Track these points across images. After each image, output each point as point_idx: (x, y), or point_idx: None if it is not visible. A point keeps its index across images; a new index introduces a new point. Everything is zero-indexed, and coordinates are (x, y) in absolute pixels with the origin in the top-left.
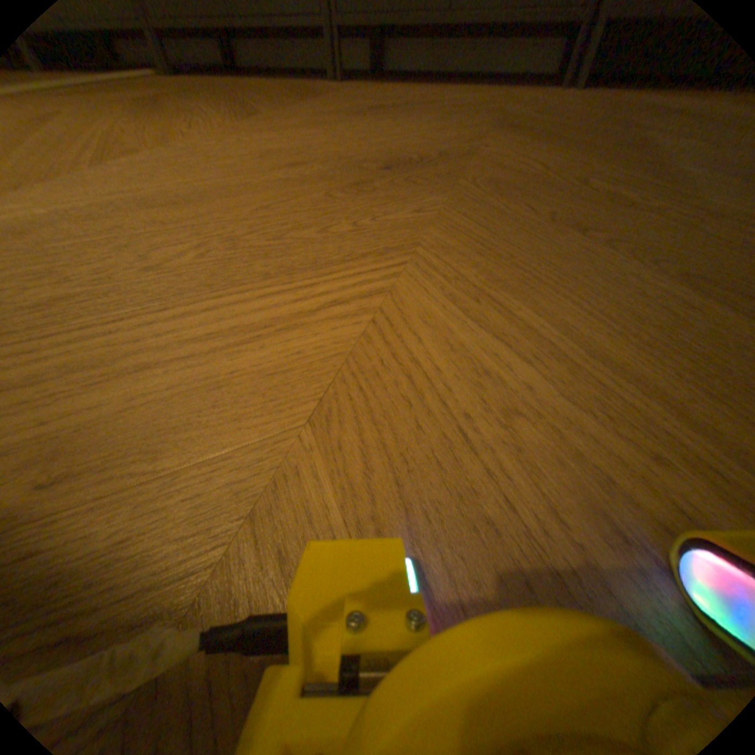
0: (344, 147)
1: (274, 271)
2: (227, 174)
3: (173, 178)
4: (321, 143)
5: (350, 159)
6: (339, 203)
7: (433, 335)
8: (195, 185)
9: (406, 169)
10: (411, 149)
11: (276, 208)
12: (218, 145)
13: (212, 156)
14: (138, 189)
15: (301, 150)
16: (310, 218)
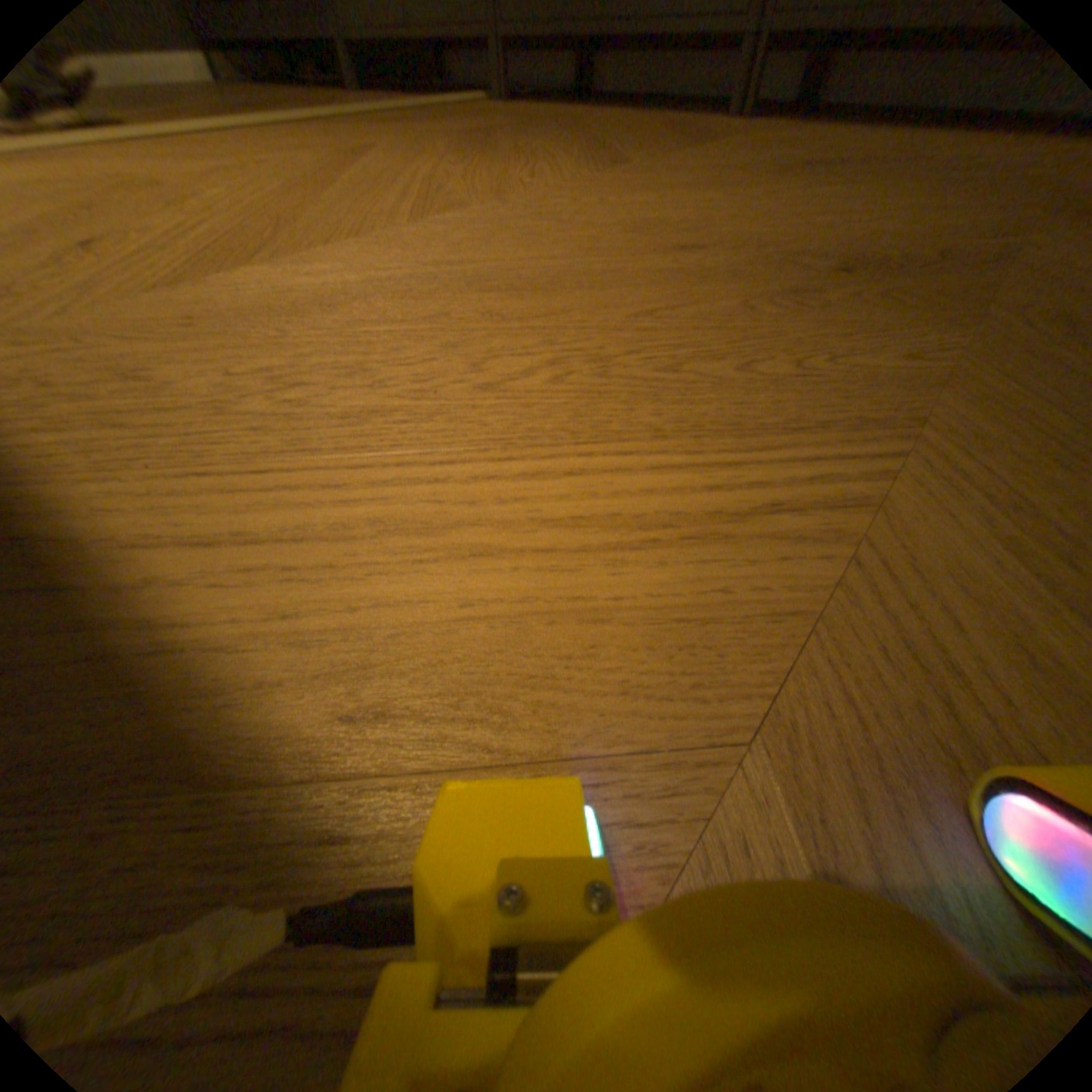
0: (766, 229)
1: (670, 429)
2: (588, 255)
3: (515, 252)
4: (728, 219)
5: (778, 249)
6: (768, 325)
7: (983, 622)
8: (545, 266)
9: (881, 278)
10: (885, 242)
11: (666, 319)
12: (573, 208)
13: (565, 224)
14: (469, 263)
15: (697, 227)
16: (721, 343)
